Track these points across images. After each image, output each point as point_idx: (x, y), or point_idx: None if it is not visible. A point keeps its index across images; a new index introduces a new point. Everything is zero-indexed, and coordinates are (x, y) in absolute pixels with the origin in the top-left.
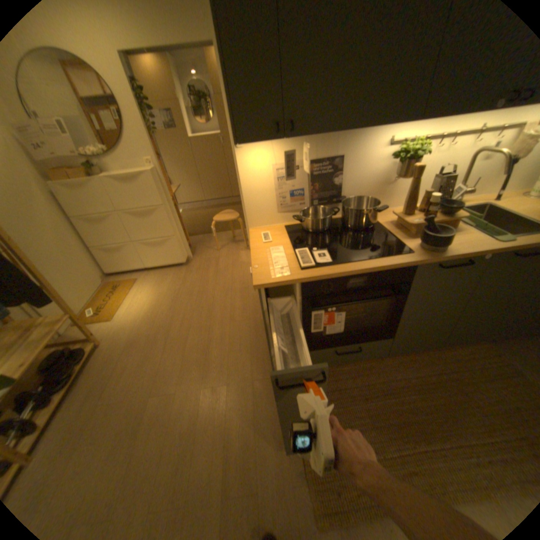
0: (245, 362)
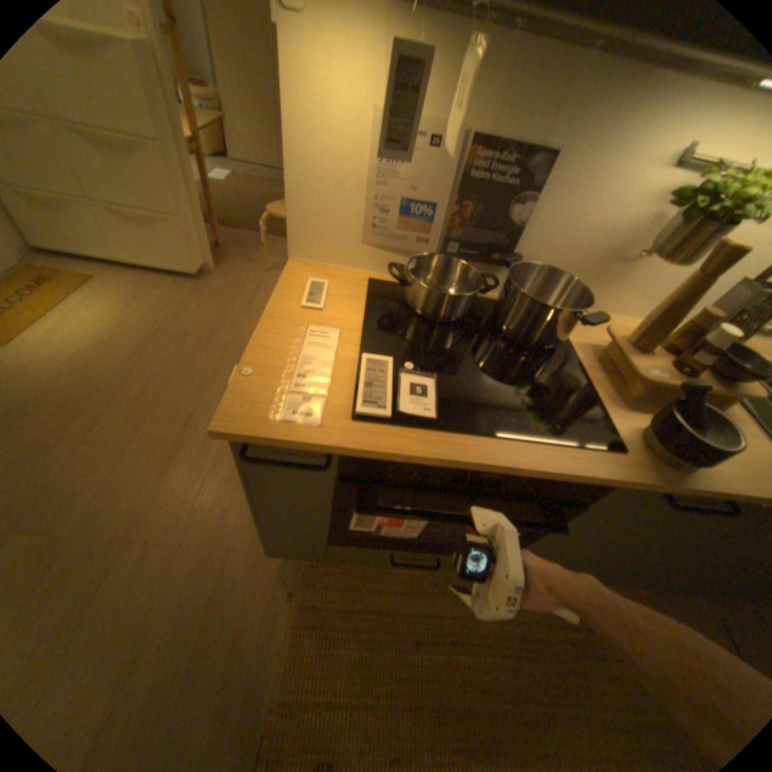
0: (231, 507)
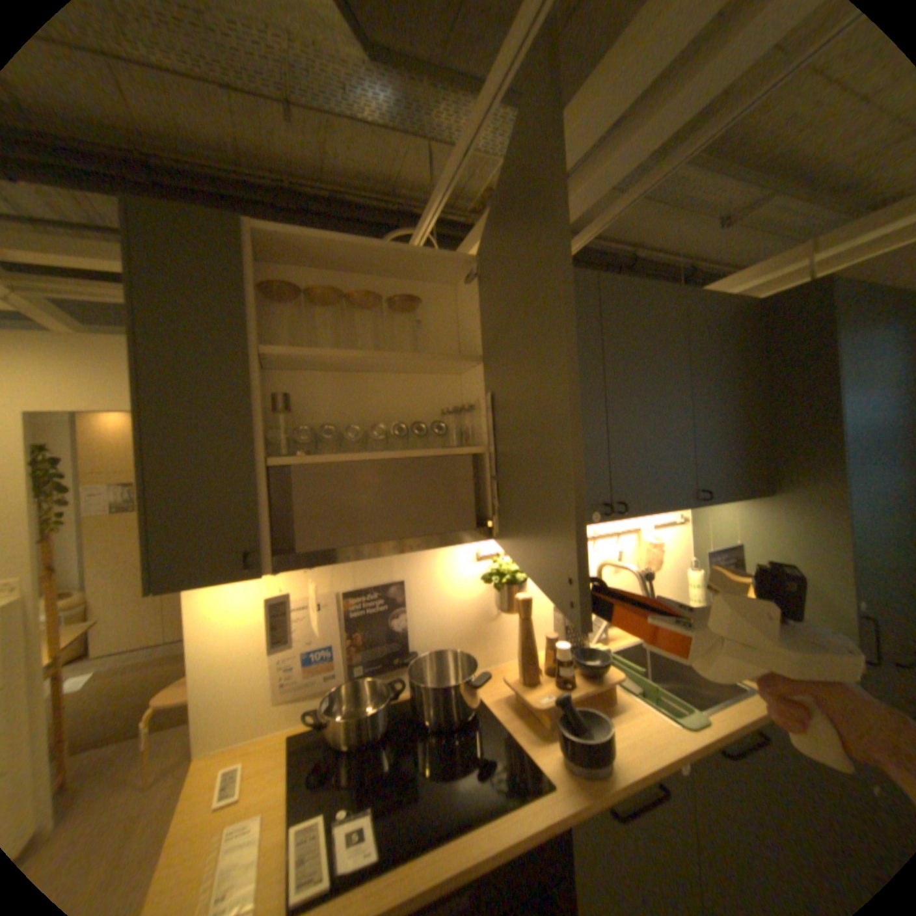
0: None
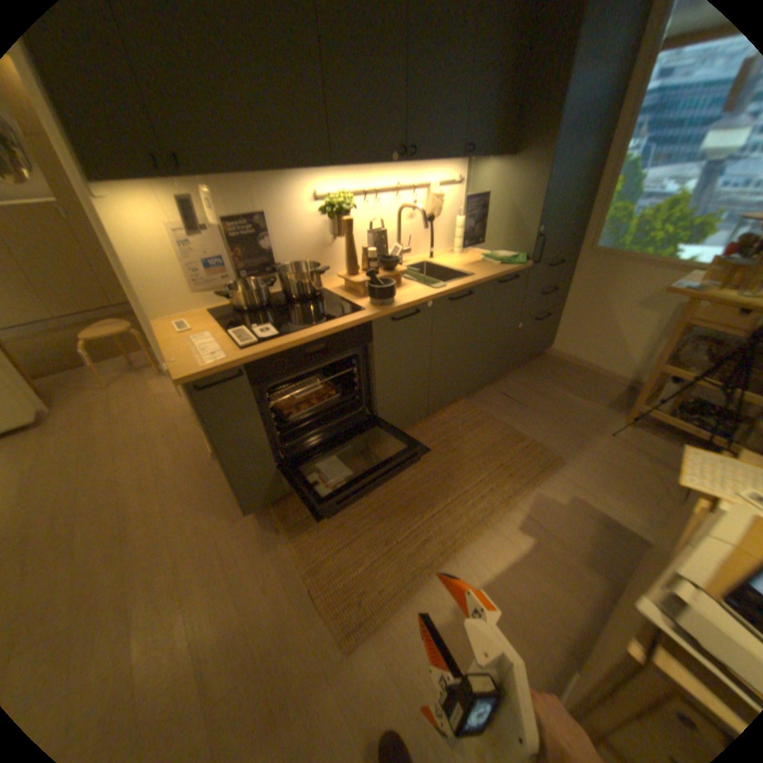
0: (197, 523)
